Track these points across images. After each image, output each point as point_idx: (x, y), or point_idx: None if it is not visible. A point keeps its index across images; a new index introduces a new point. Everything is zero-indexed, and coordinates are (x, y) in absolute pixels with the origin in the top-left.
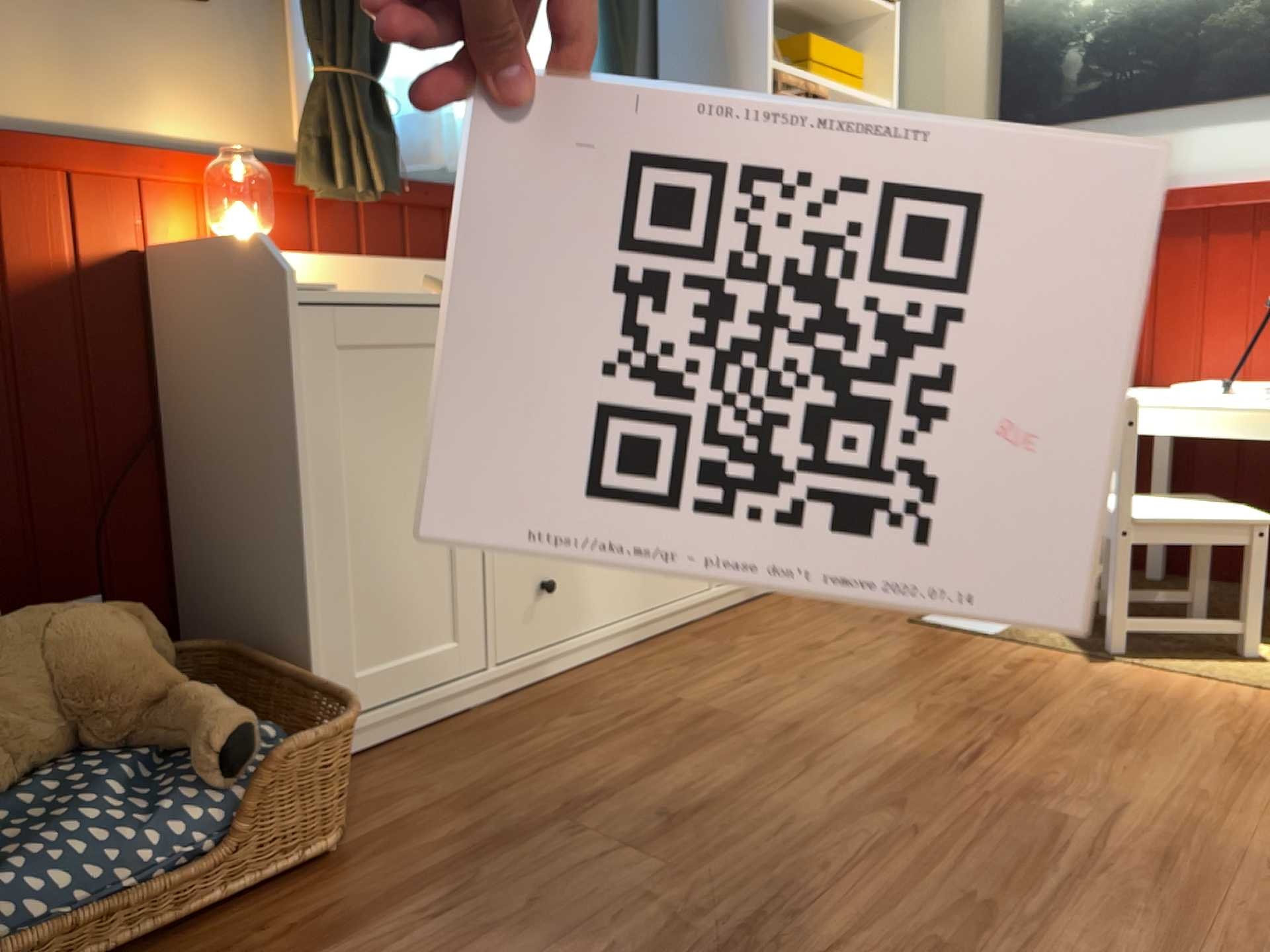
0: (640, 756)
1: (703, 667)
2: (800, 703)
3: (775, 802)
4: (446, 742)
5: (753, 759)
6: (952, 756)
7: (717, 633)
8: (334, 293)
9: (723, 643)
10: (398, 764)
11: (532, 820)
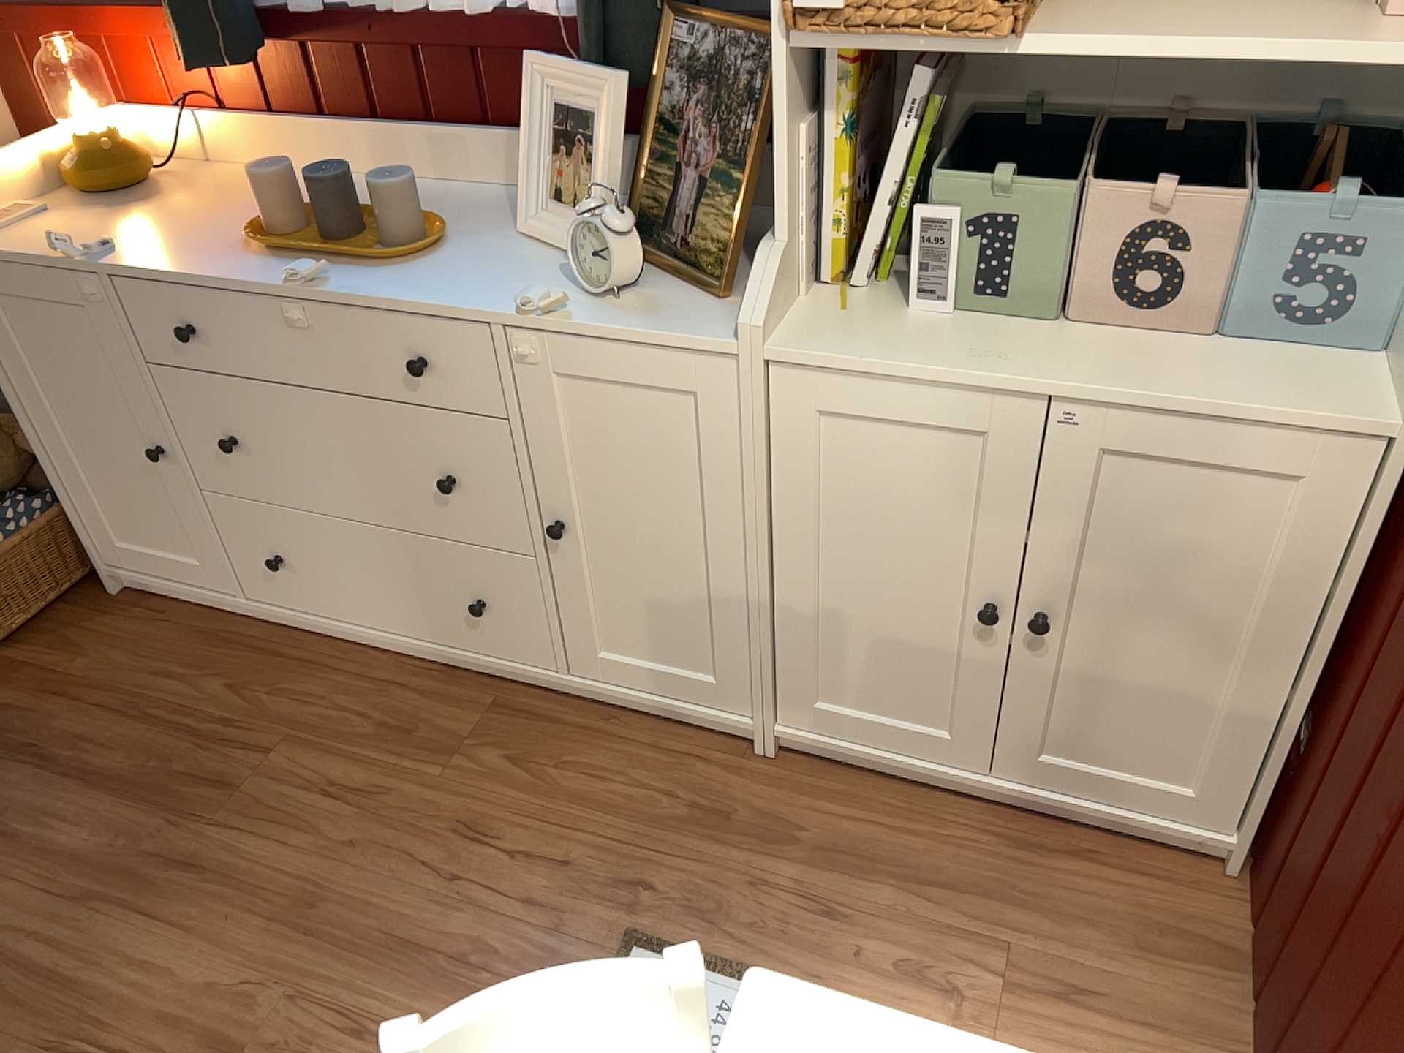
0: (128, 763)
1: (379, 744)
2: (264, 859)
3: (9, 888)
4: (177, 631)
5: (110, 849)
6: (92, 1038)
7: (512, 724)
8: (7, 237)
9: (472, 740)
10: (136, 622)
11: (15, 734)
